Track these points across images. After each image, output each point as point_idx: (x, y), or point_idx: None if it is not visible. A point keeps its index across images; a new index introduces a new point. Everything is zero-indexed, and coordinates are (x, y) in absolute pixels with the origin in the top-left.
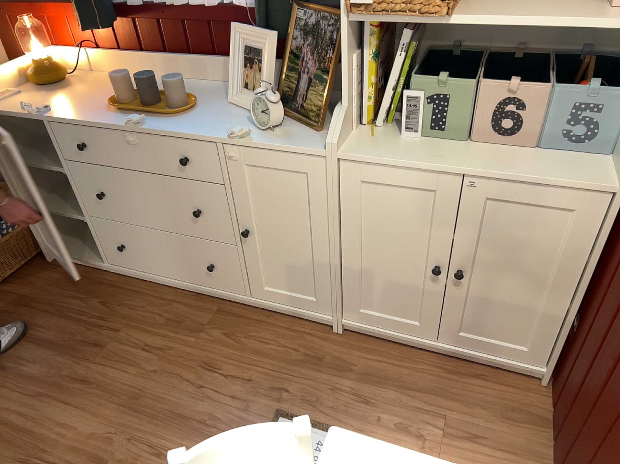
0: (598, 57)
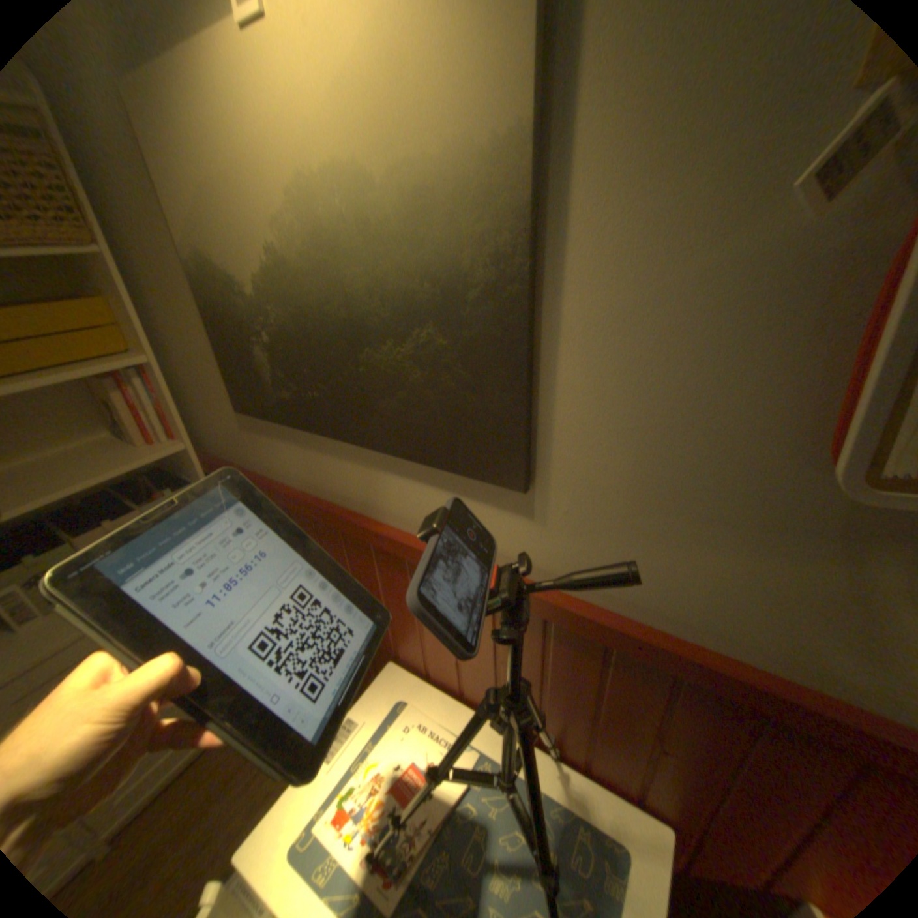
0: (145, 475)
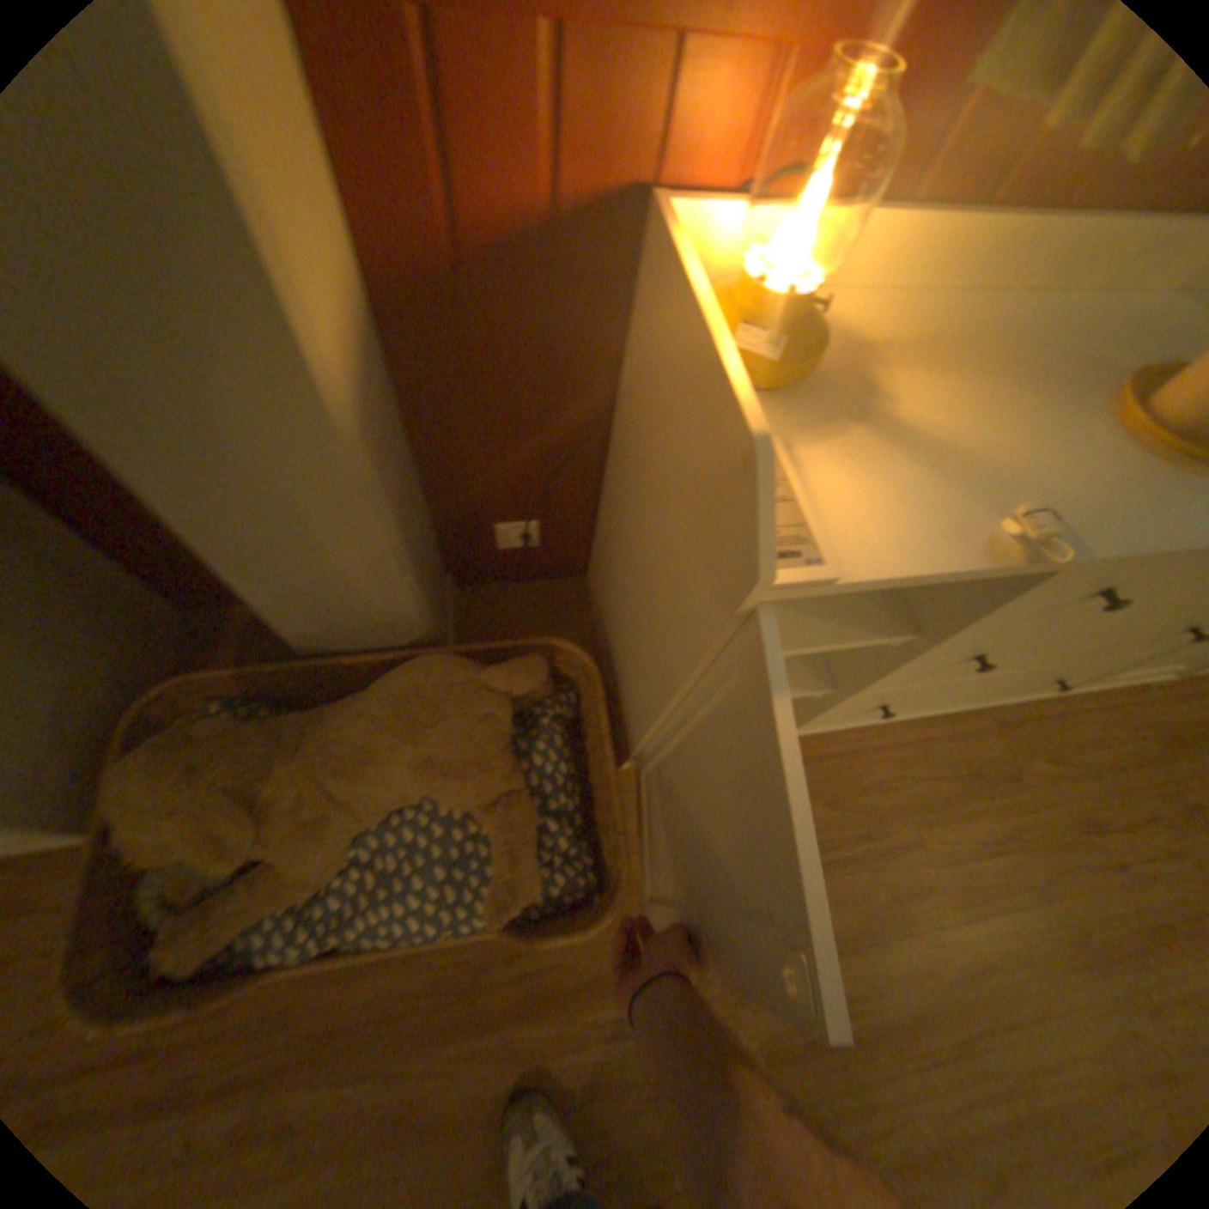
0: None
